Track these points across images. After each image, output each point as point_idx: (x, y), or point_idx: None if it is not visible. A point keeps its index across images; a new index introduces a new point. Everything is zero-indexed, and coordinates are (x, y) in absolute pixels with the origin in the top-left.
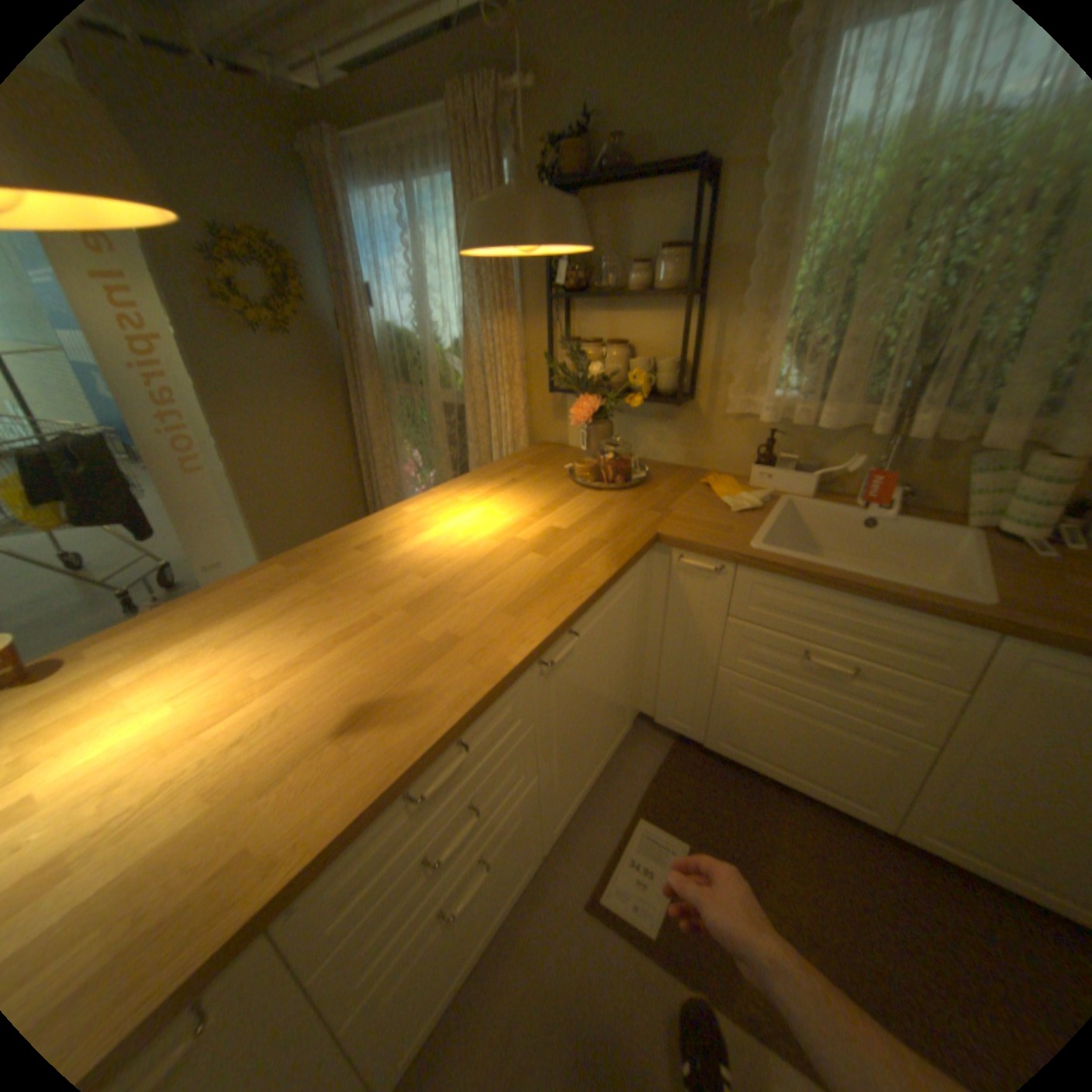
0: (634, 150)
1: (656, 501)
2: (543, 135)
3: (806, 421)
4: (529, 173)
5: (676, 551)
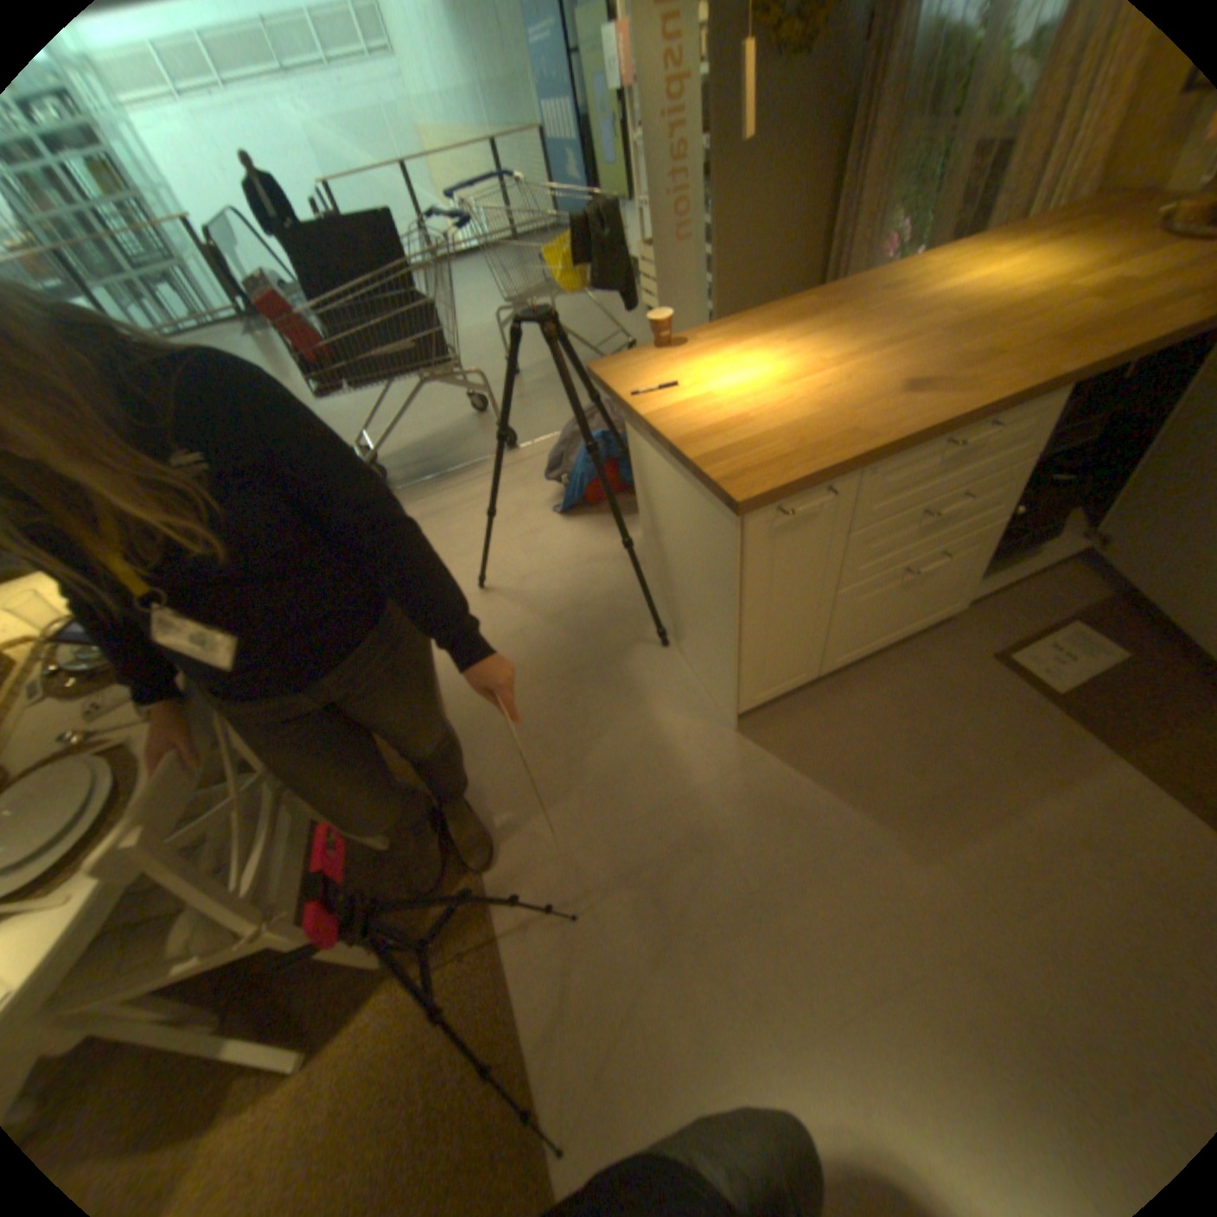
0: None
1: None
2: None
3: None
4: None
5: None
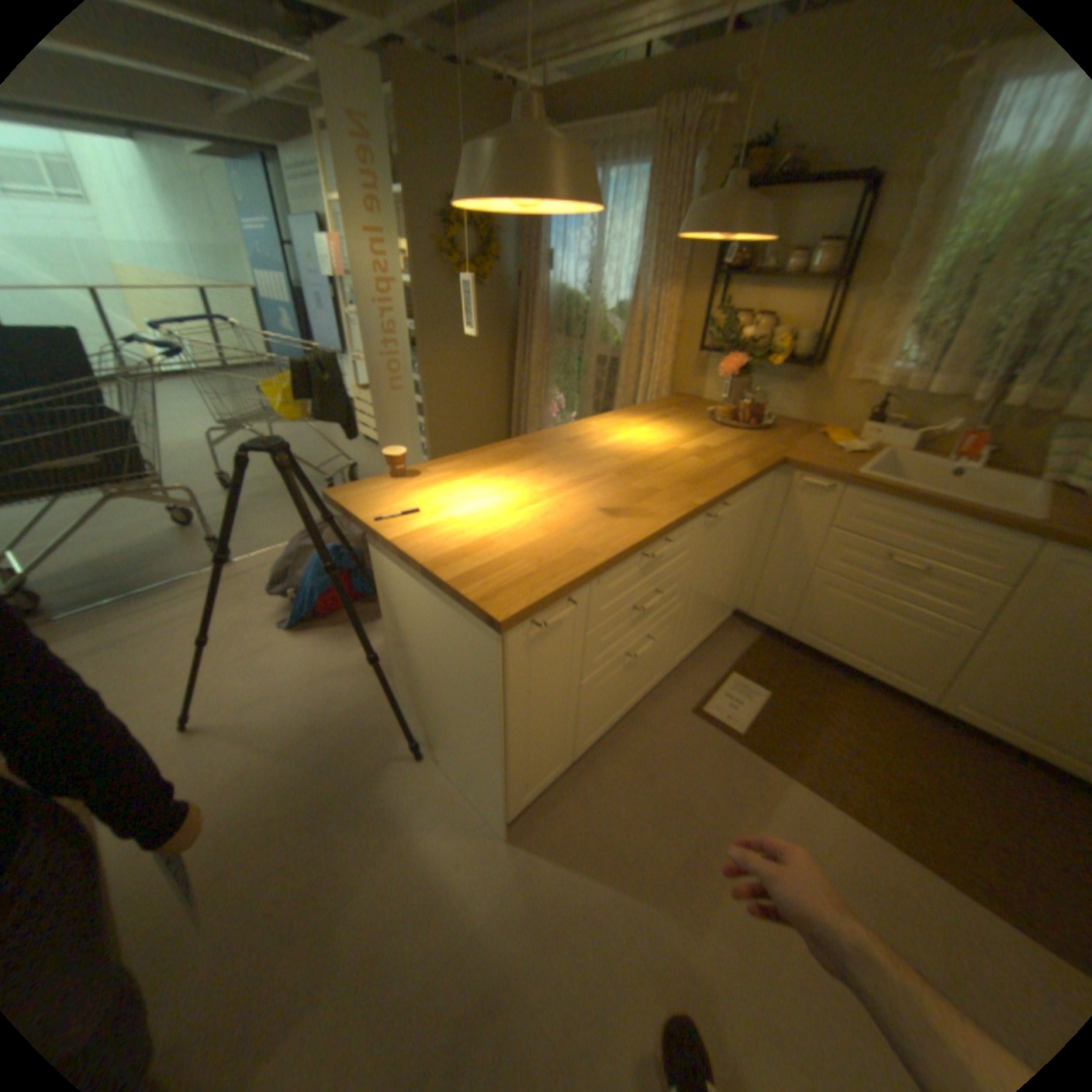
0: (810, 159)
1: (781, 439)
2: (733, 141)
3: (917, 388)
4: (742, 182)
5: (797, 473)
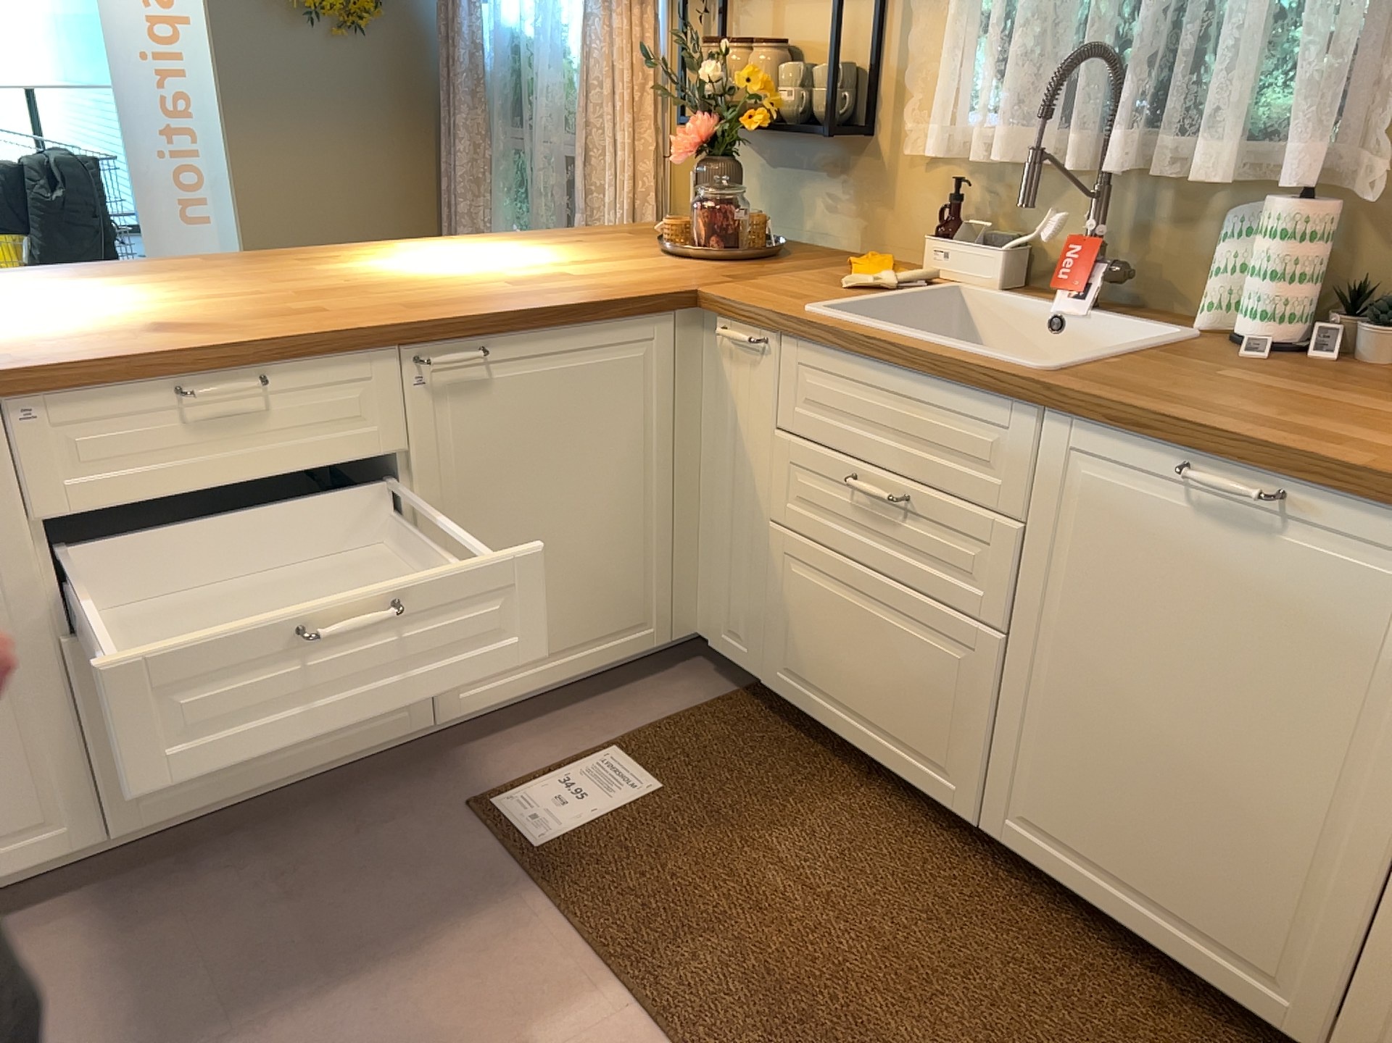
0: None
1: (748, 272)
2: None
3: (985, 160)
4: None
5: (720, 321)
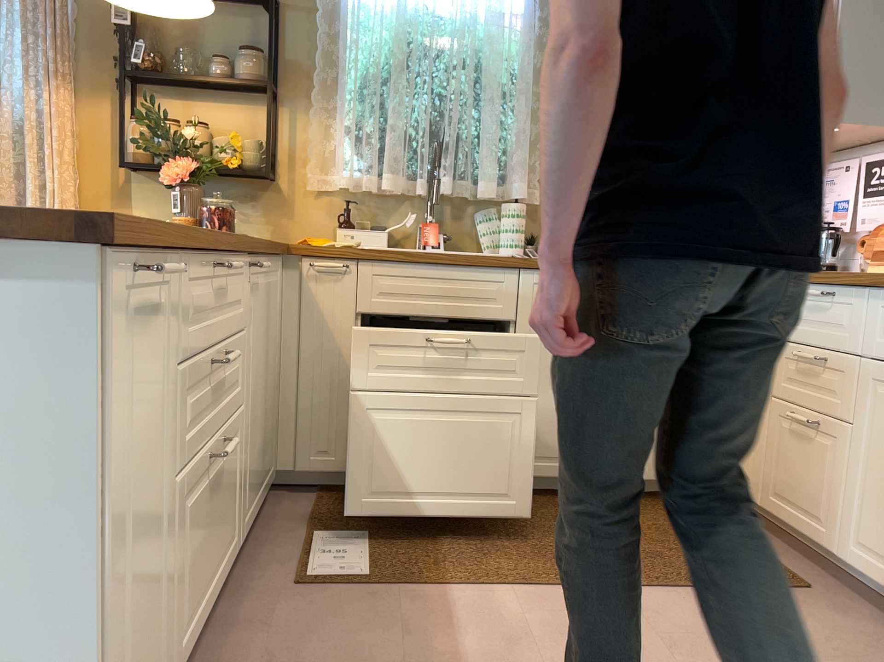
0: None
1: None
2: None
3: (372, 189)
4: None
5: (305, 261)
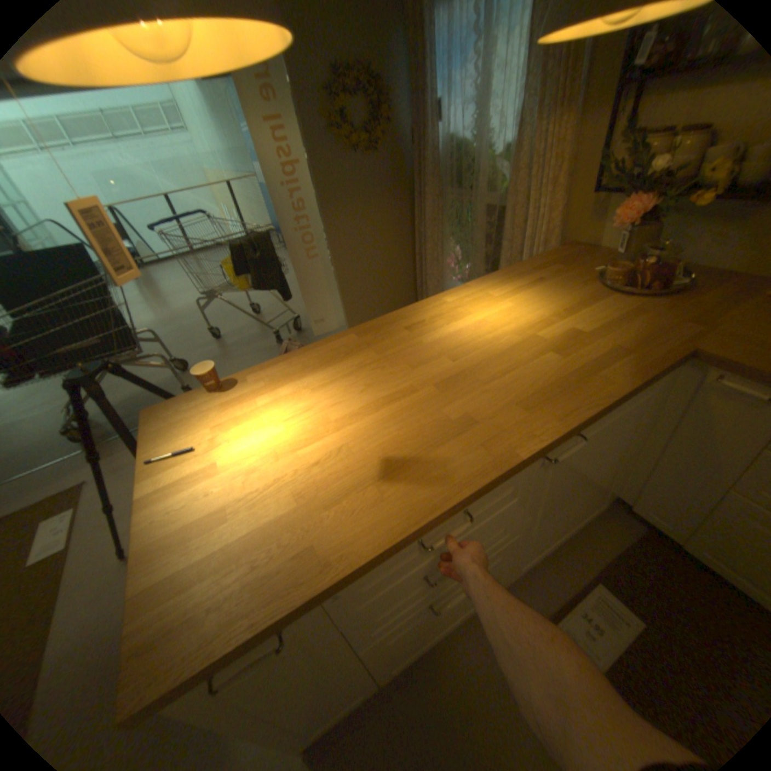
0: None
1: (701, 311)
2: None
3: None
4: None
5: (718, 371)
